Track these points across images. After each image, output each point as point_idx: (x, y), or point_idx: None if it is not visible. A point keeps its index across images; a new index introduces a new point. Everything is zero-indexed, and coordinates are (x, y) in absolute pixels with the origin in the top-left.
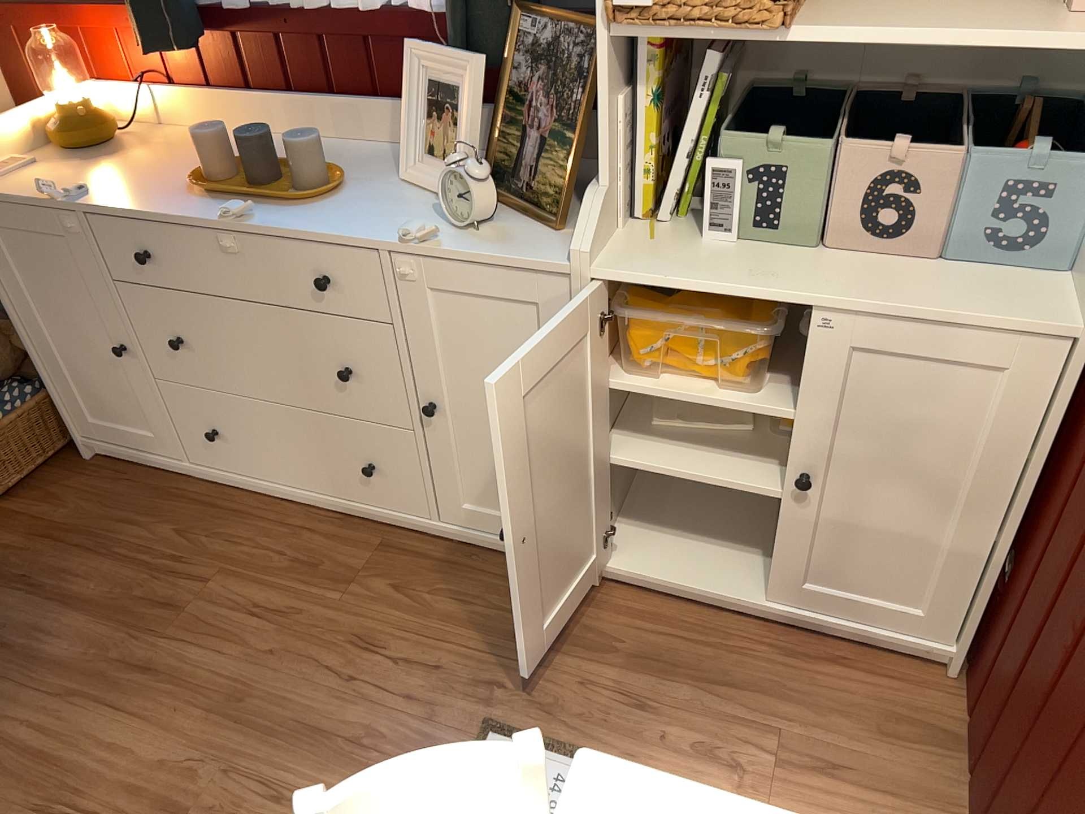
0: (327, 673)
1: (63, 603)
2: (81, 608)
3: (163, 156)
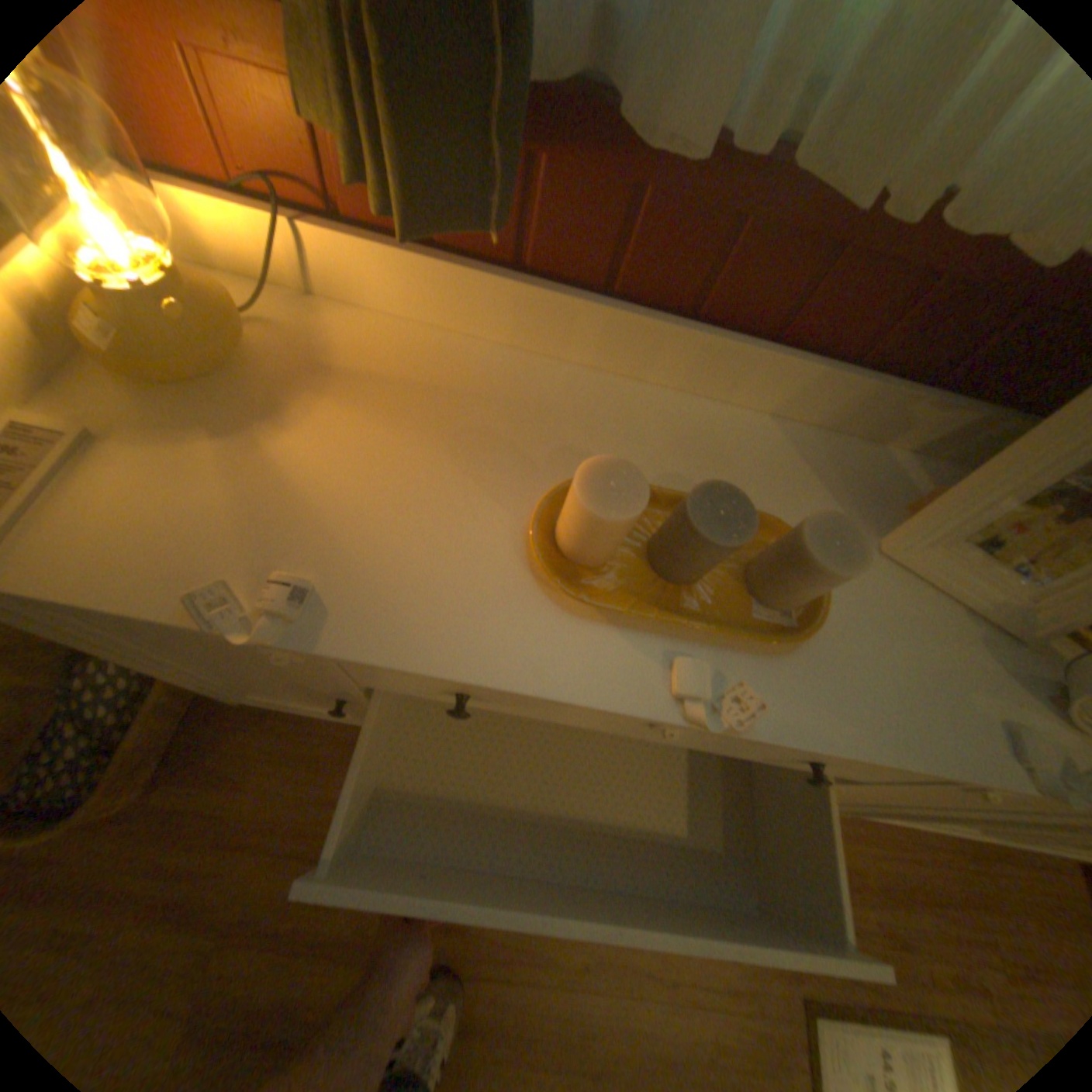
0: (650, 985)
1: (315, 958)
2: (343, 960)
3: (393, 426)
